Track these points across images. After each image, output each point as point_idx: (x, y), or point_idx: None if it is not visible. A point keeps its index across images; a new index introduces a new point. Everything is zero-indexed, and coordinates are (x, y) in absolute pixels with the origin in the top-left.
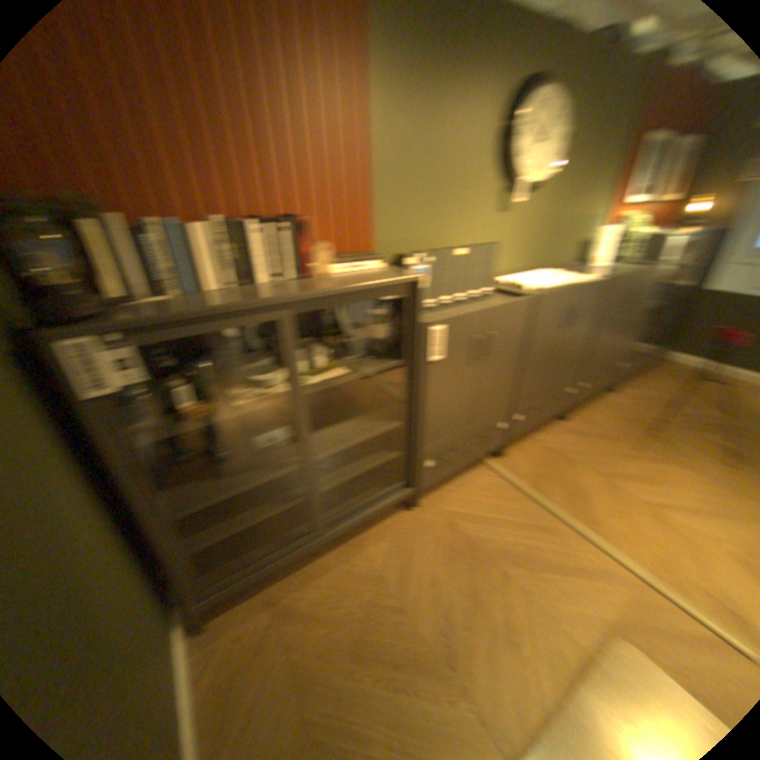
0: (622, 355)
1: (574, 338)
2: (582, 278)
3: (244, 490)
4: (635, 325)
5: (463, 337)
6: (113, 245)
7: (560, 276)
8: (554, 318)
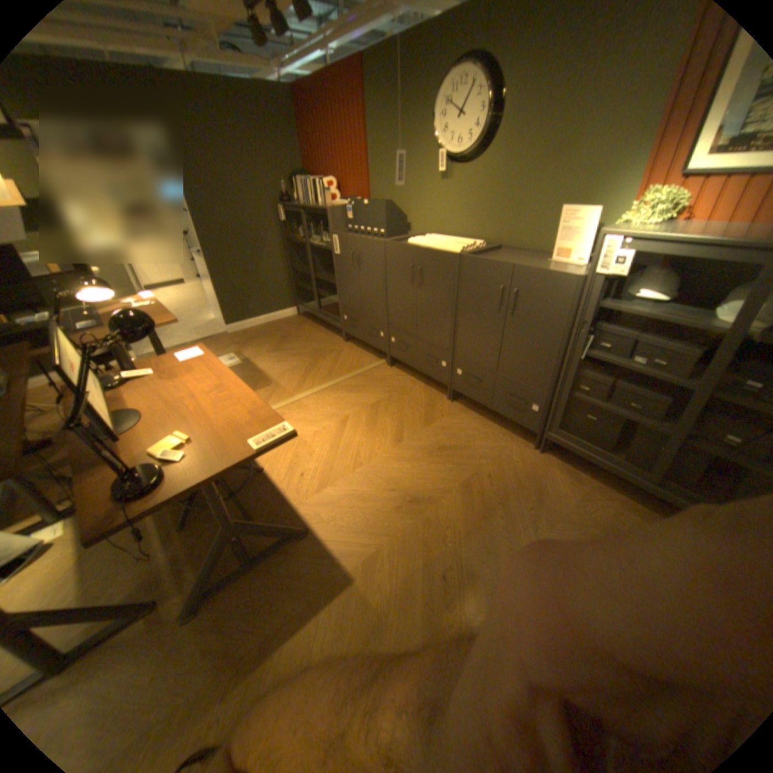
0: (524, 381)
1: (430, 298)
2: (448, 245)
3: (307, 272)
4: (540, 349)
5: (349, 247)
6: (299, 184)
7: (450, 242)
8: (404, 265)
